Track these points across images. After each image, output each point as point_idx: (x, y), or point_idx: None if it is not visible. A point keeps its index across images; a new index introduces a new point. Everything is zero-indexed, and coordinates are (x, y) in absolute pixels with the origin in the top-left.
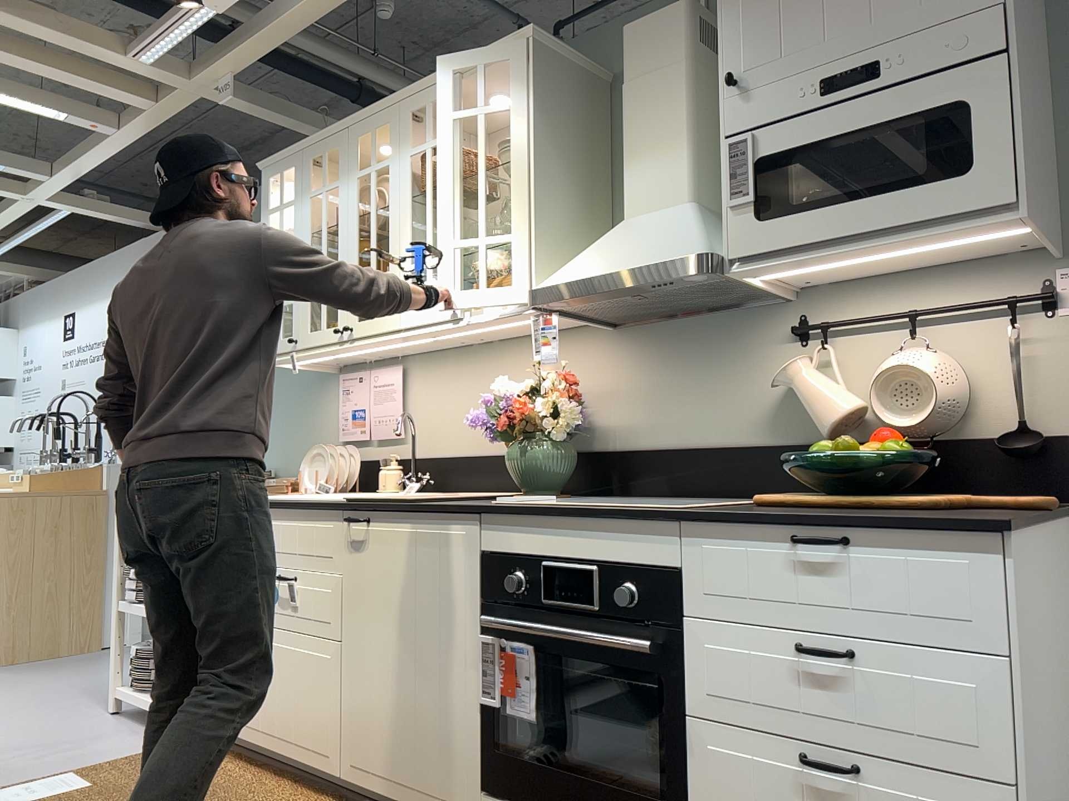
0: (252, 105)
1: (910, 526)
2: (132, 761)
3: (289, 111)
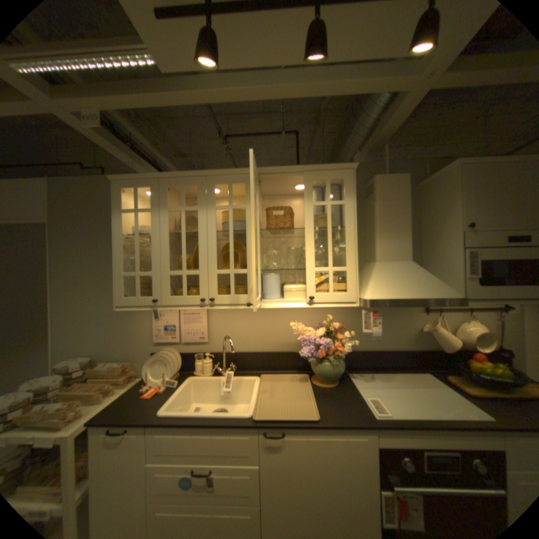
0: (93, 130)
1: None
2: None
3: (113, 139)
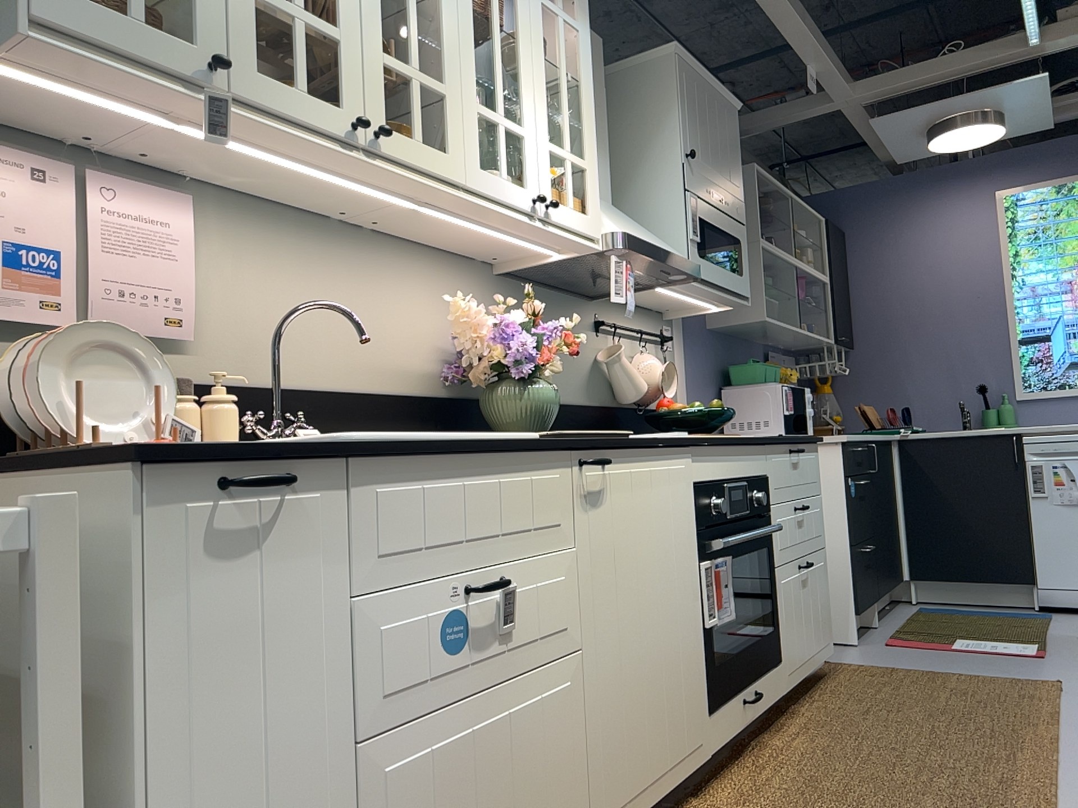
0: None
1: (813, 441)
2: None
3: None
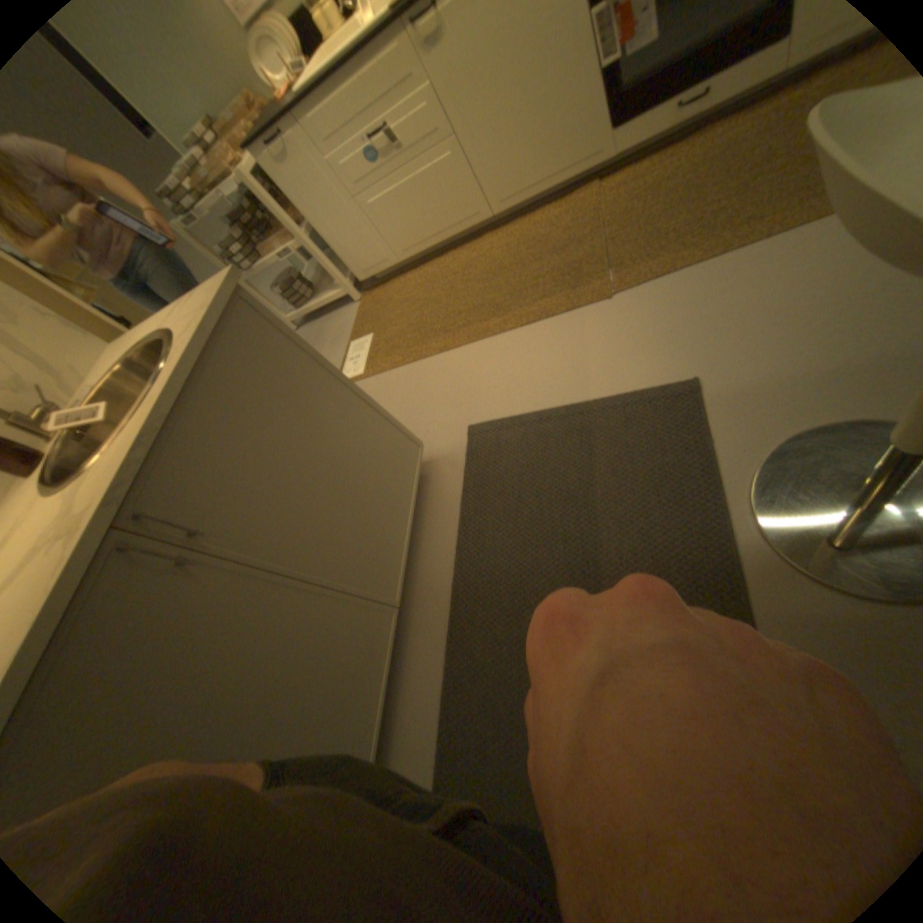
0: None
1: None
2: (362, 317)
3: None
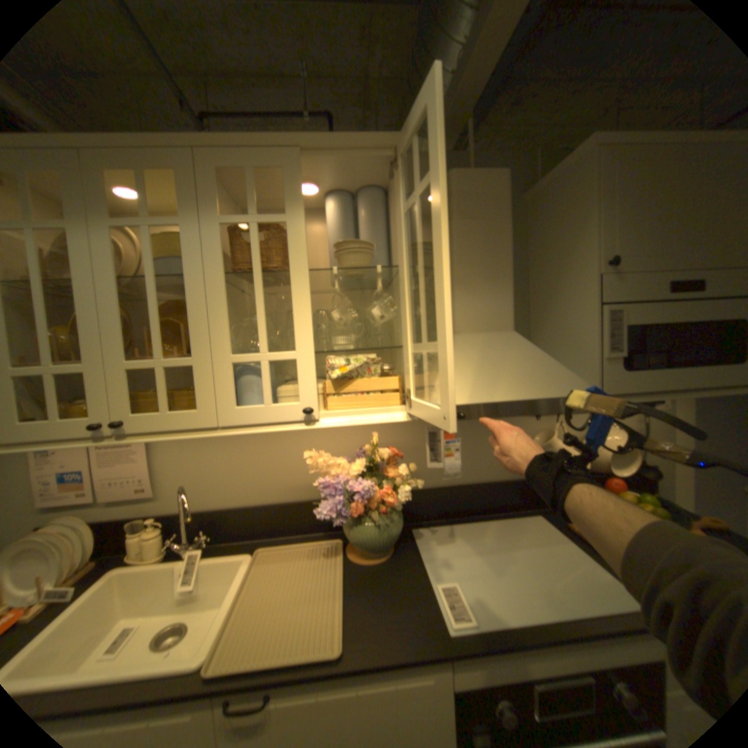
0: None
1: None
2: None
3: None
